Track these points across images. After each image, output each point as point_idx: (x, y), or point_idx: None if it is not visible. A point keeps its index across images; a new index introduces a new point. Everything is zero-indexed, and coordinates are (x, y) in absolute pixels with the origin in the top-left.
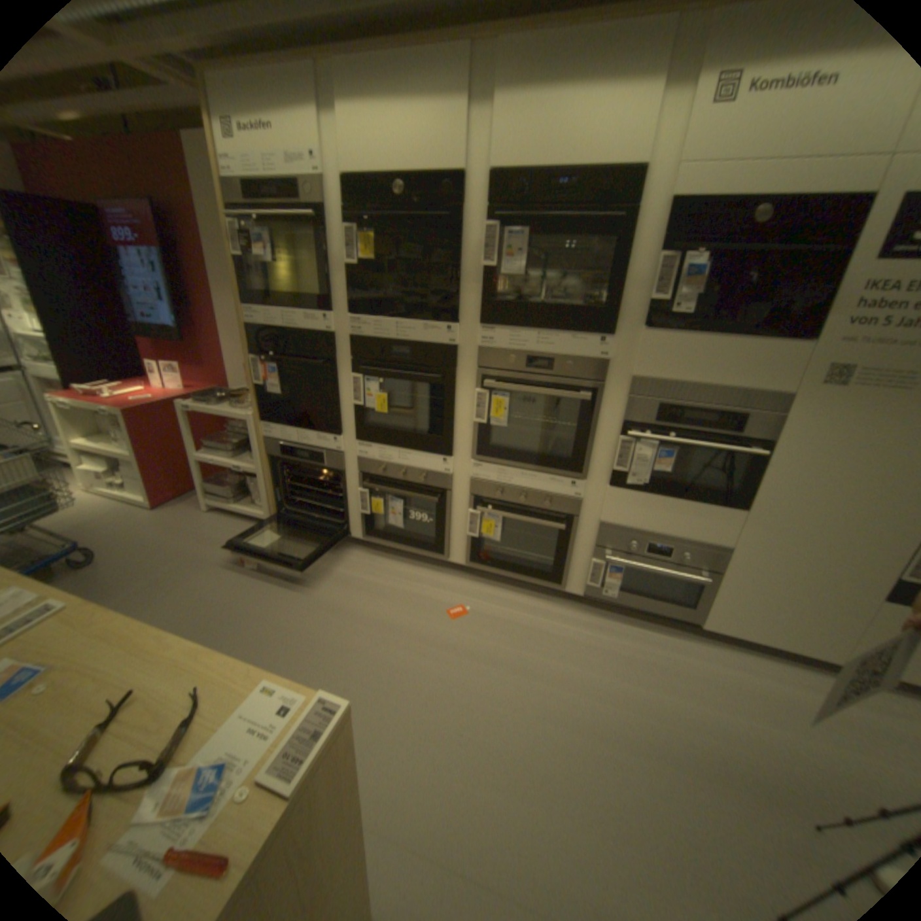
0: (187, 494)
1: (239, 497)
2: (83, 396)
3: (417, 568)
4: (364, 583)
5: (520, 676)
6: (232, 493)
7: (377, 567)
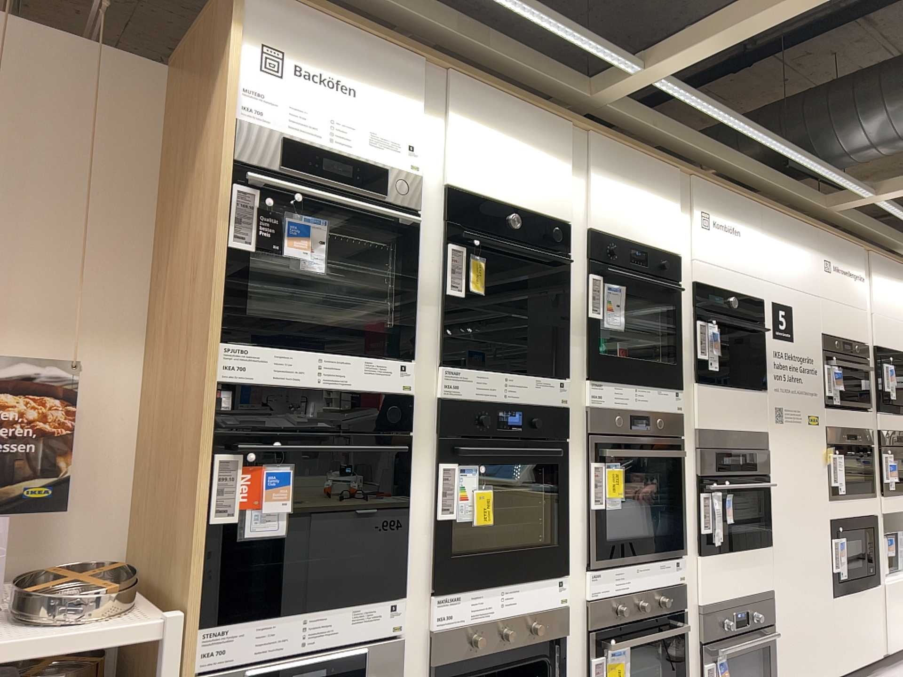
0: None
1: None
2: None
3: None
4: None
5: None
6: None
7: None
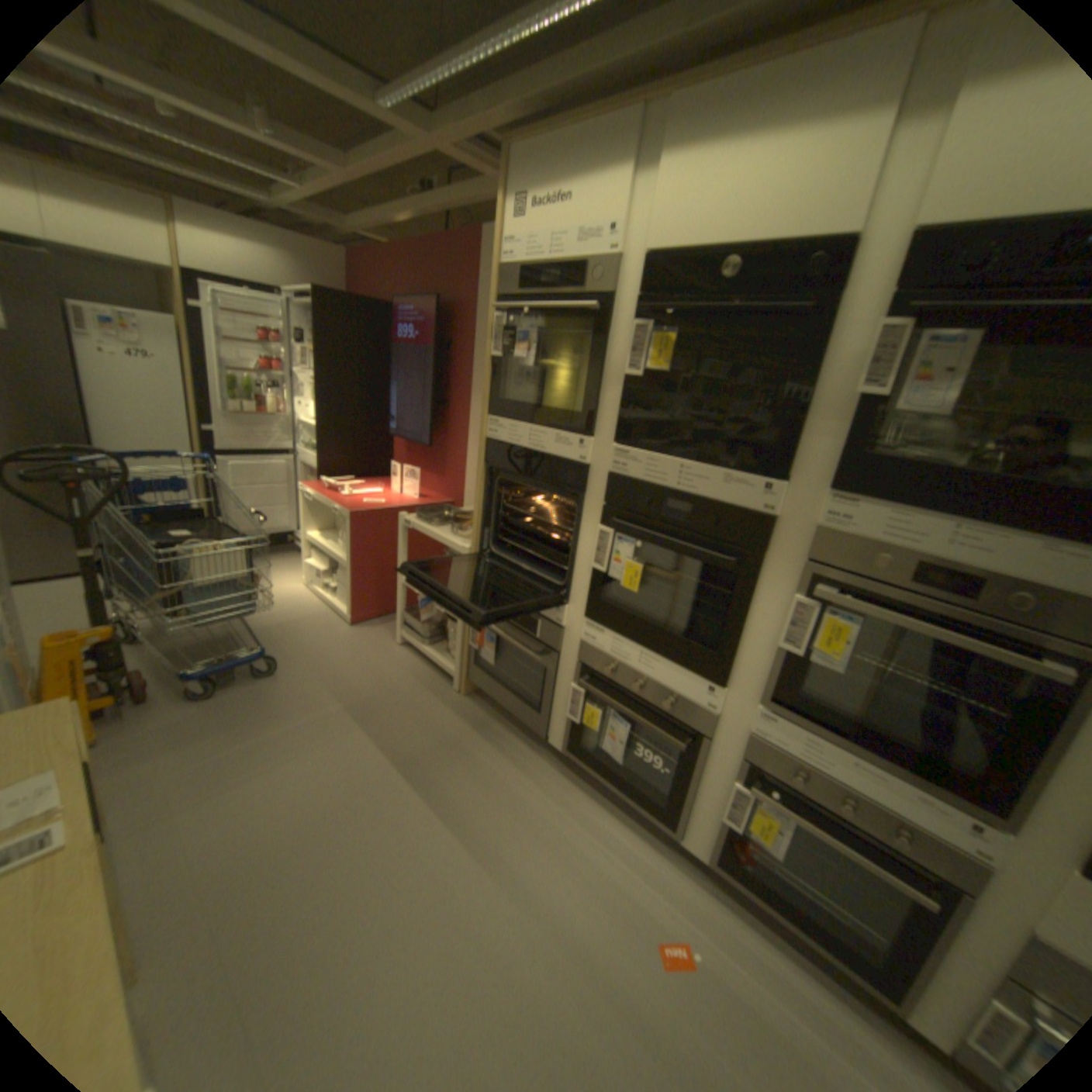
0: (391, 615)
1: (436, 639)
2: (328, 490)
3: (629, 832)
4: (547, 827)
5: None
6: (430, 633)
7: (572, 805)
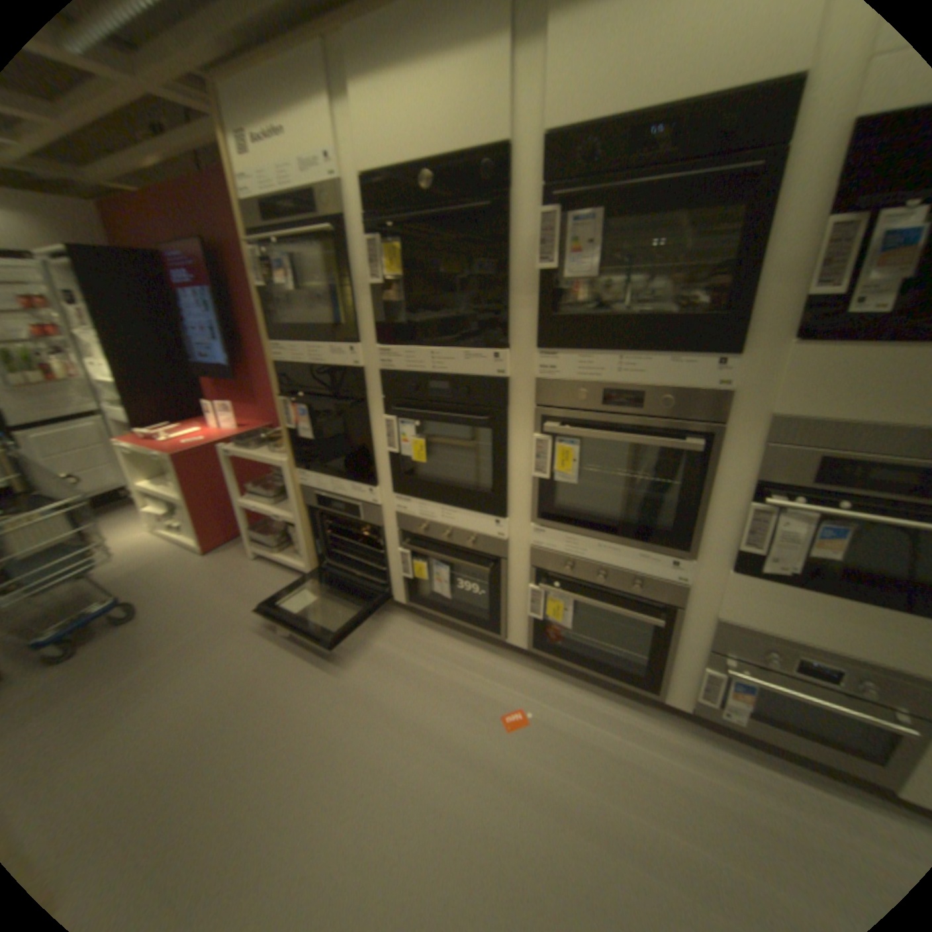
0: (236, 537)
1: (281, 546)
2: (140, 440)
3: (467, 646)
4: (403, 664)
5: (600, 843)
6: (273, 542)
7: (421, 641)
